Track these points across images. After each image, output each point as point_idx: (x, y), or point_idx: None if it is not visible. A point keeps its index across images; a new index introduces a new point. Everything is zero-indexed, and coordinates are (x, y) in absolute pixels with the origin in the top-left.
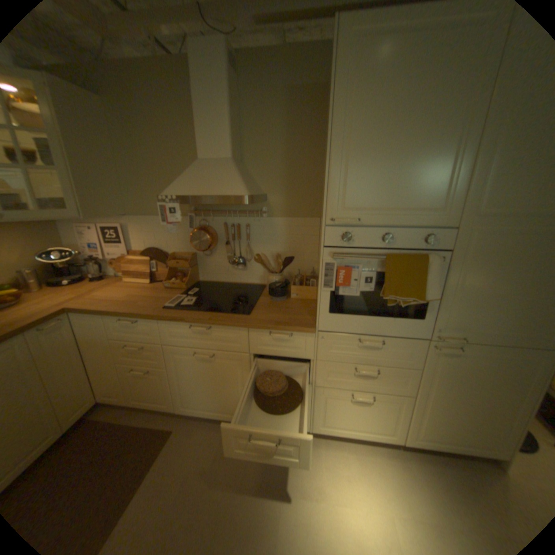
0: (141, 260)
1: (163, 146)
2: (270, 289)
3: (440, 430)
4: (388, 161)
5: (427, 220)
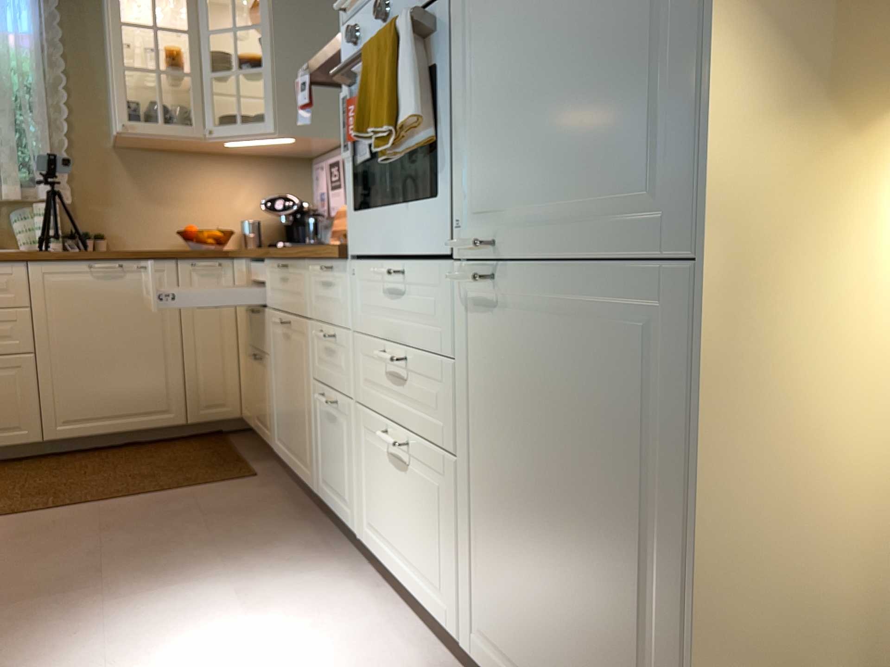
0: None
1: None
2: None
3: (510, 612)
4: None
5: None
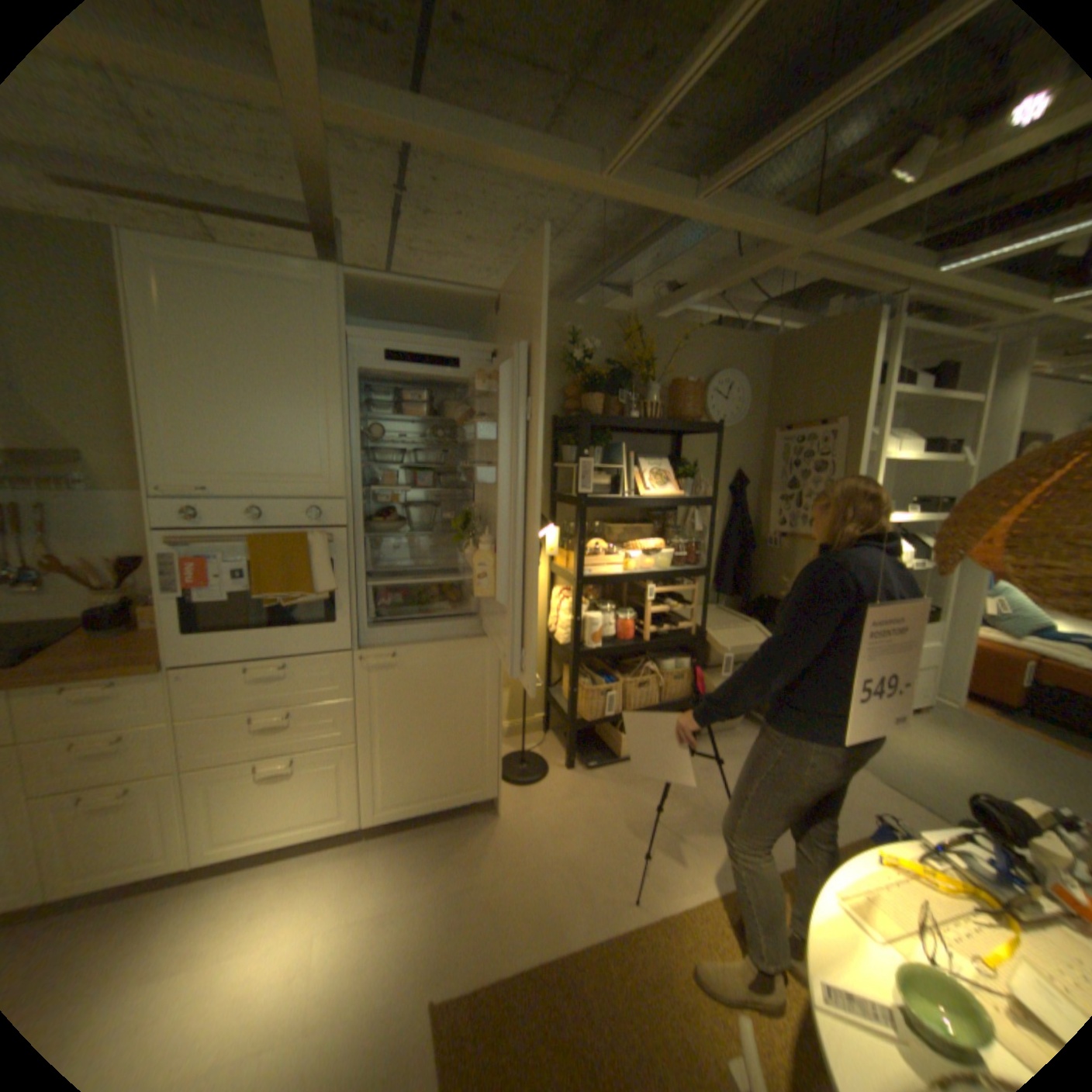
0: None
1: None
2: (86, 620)
3: (401, 783)
4: (231, 415)
5: (304, 491)
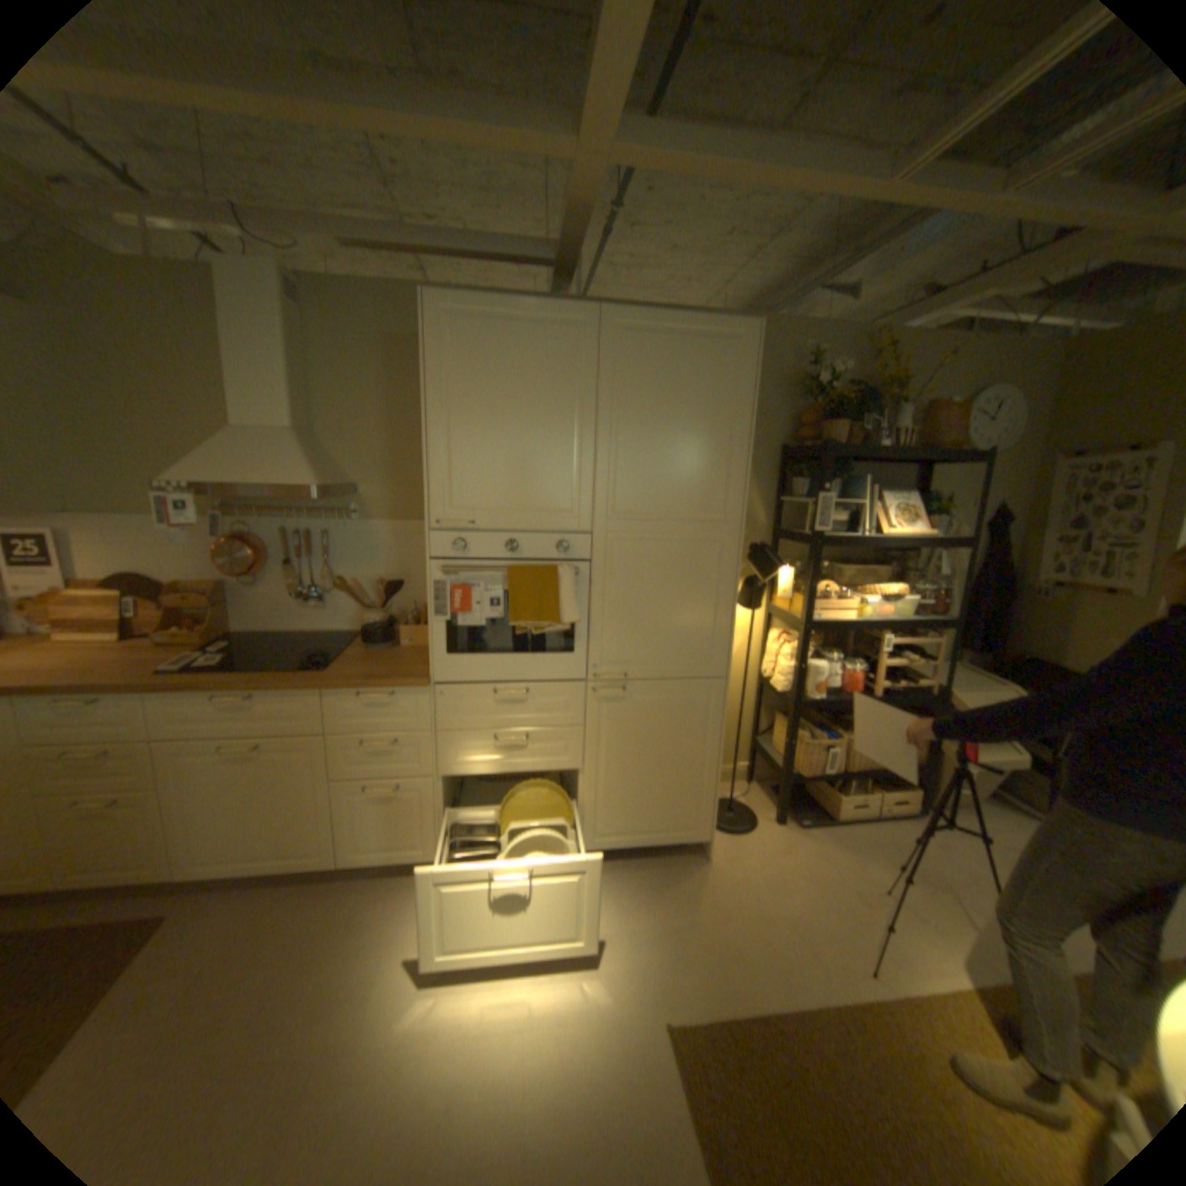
0: (100, 599)
1: (160, 398)
2: (364, 634)
3: (620, 814)
4: (499, 454)
5: (555, 525)
